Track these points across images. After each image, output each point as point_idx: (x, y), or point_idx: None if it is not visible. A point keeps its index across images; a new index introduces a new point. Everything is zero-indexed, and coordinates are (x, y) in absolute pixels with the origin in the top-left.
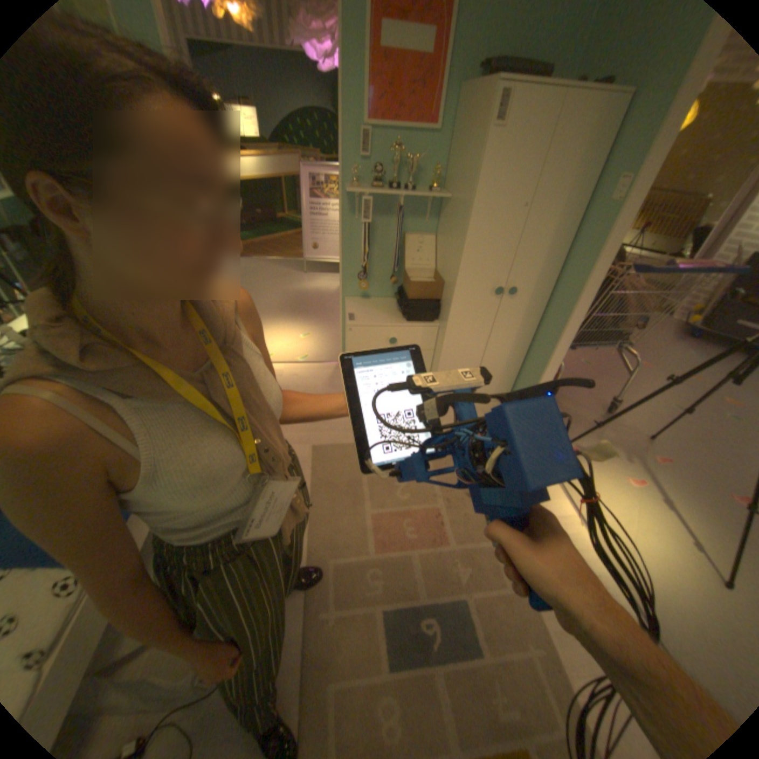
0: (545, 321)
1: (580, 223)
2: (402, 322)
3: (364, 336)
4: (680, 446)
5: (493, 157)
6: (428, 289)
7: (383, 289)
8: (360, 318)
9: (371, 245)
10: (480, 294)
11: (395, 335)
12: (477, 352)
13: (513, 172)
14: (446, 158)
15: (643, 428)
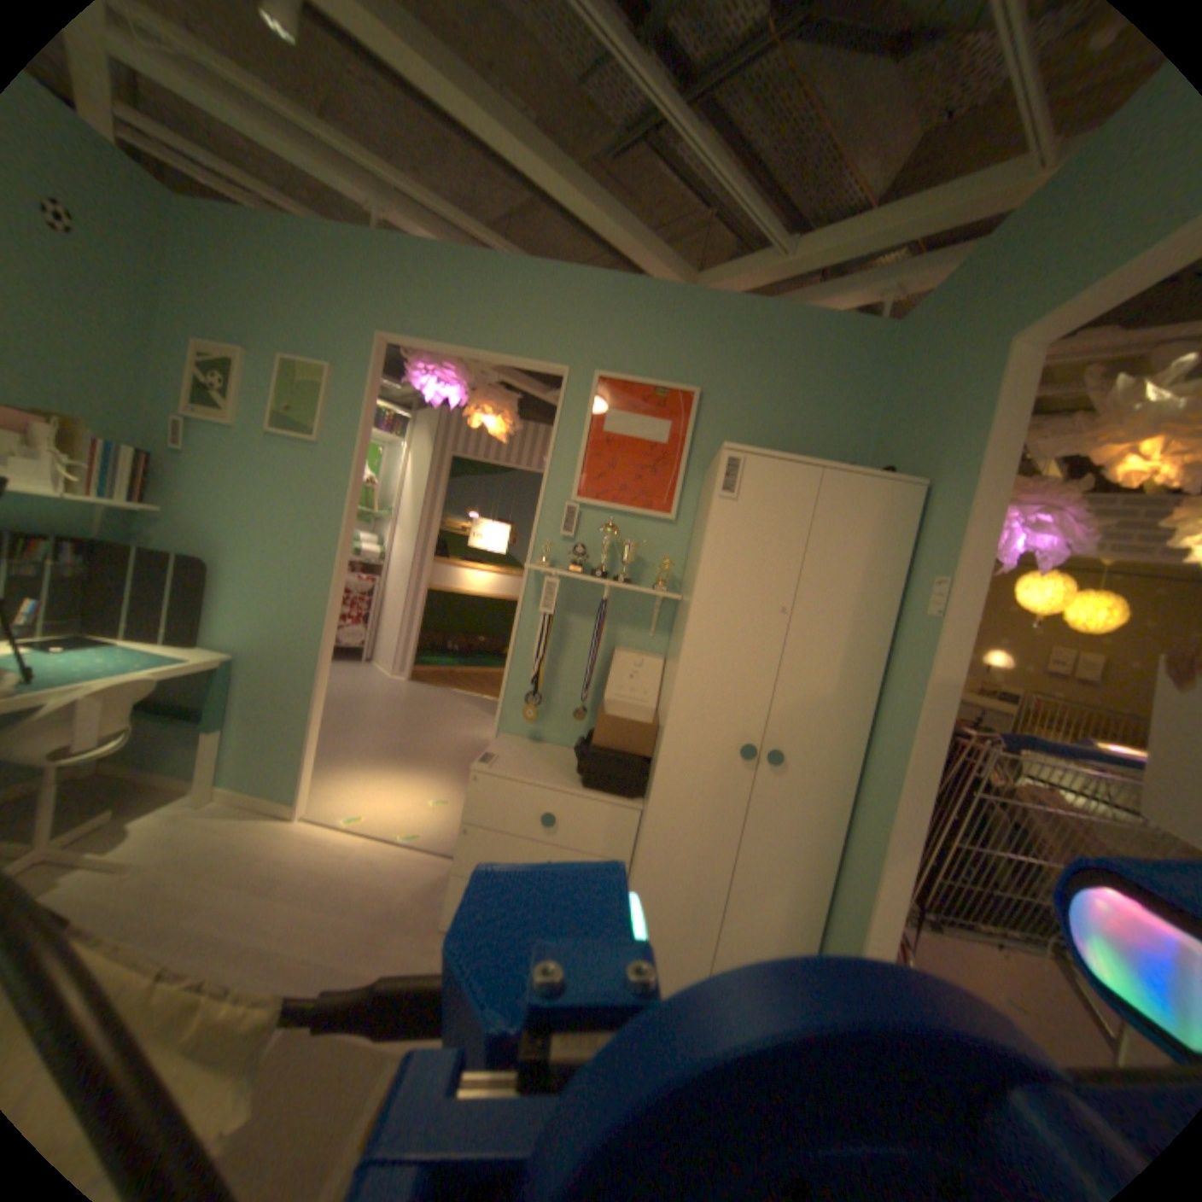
0: (857, 842)
1: (890, 657)
2: (573, 789)
3: (498, 800)
4: None
5: (721, 536)
6: (629, 735)
7: (569, 733)
8: (502, 766)
9: (560, 657)
10: (713, 754)
11: (555, 812)
12: (714, 886)
13: (755, 560)
14: (684, 556)
15: None
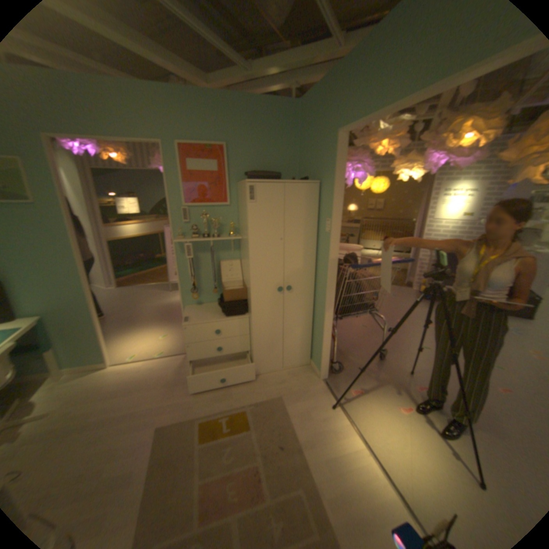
0: (316, 304)
1: (316, 245)
2: (222, 318)
3: (196, 332)
4: (430, 376)
5: (253, 218)
6: (236, 294)
7: (211, 297)
8: (192, 320)
9: (198, 270)
10: (268, 293)
11: (218, 328)
12: (277, 331)
13: (267, 224)
14: (236, 218)
15: (404, 367)
